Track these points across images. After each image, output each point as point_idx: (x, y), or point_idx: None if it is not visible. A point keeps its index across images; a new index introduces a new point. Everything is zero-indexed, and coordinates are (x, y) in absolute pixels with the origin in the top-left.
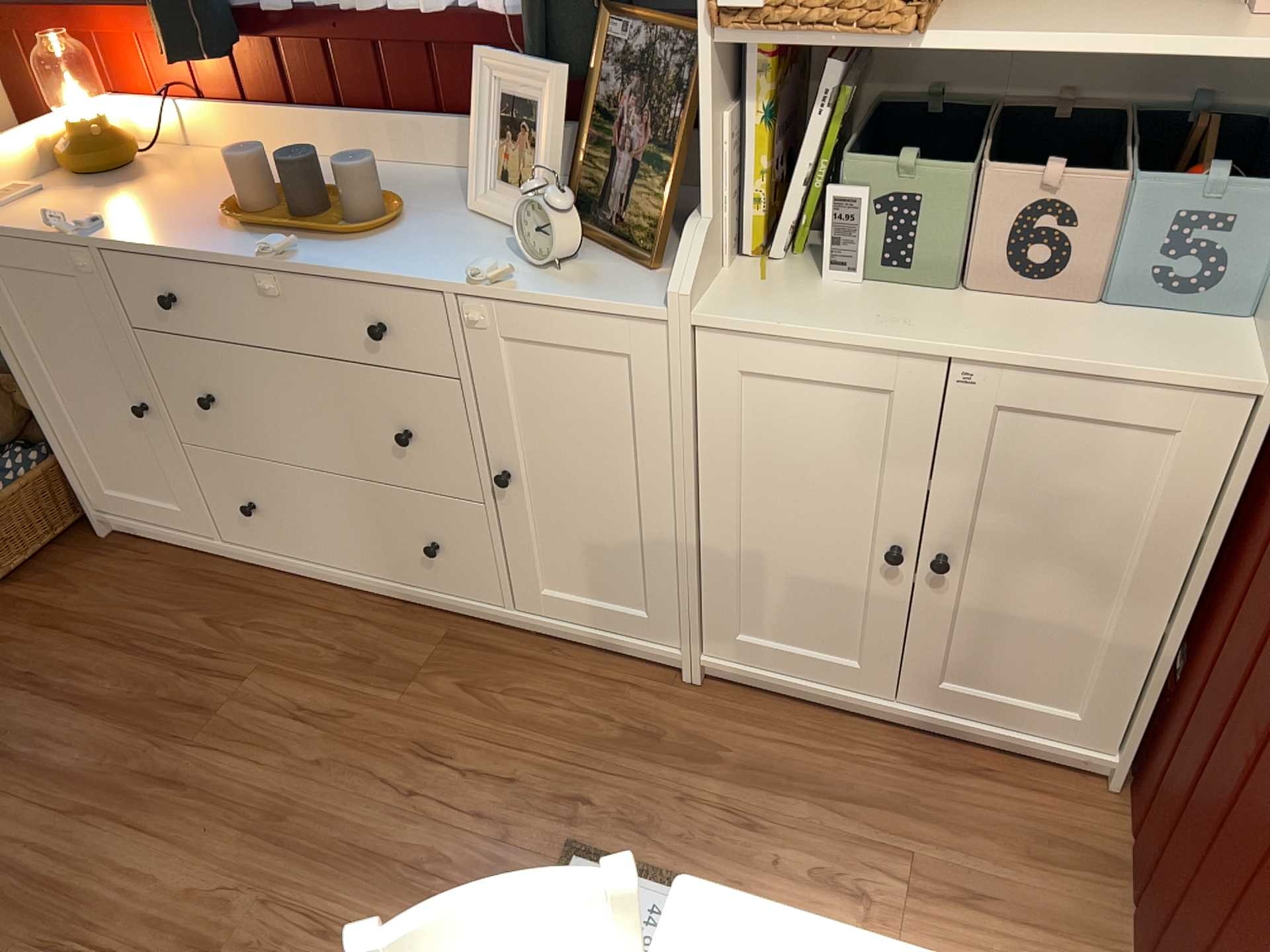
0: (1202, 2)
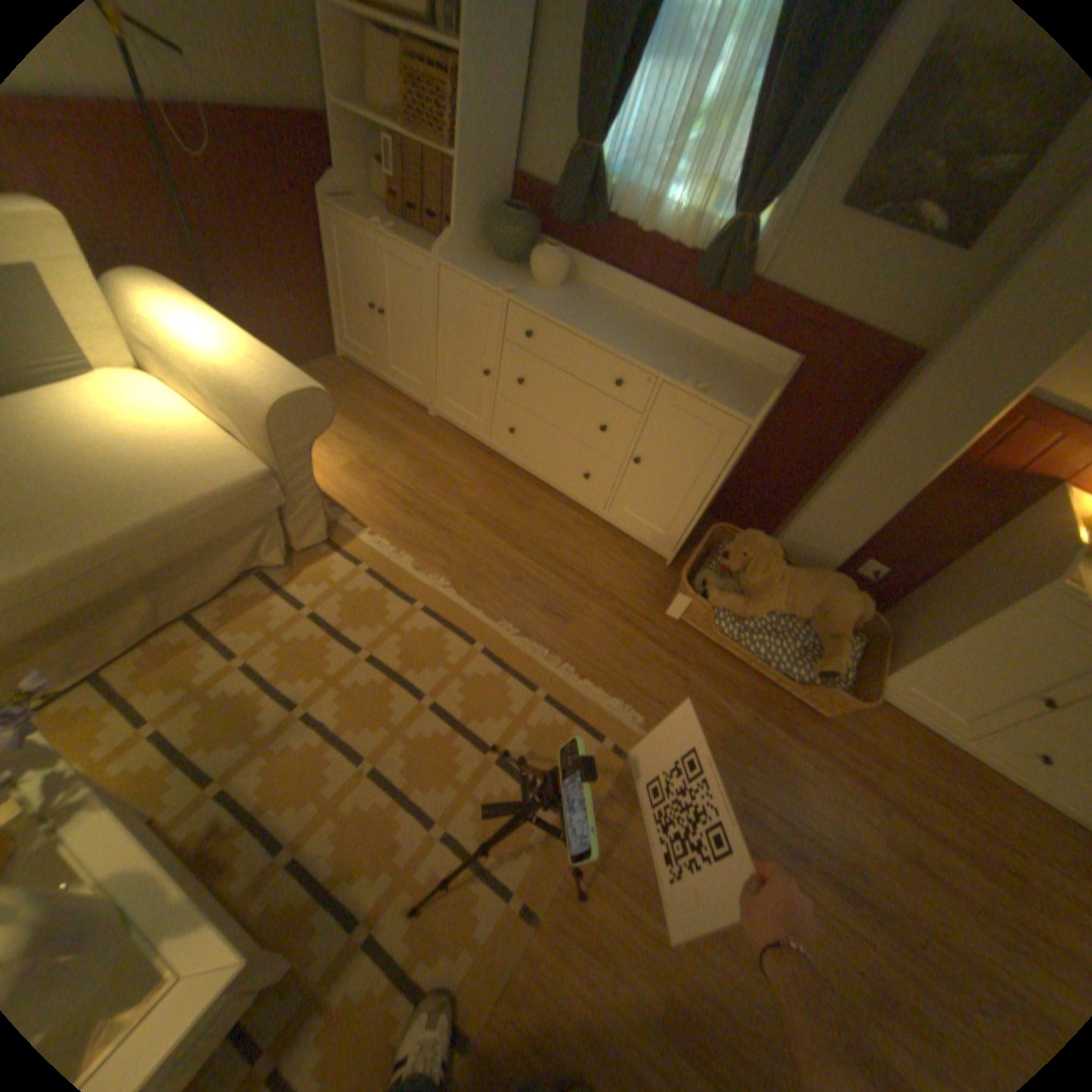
0: None
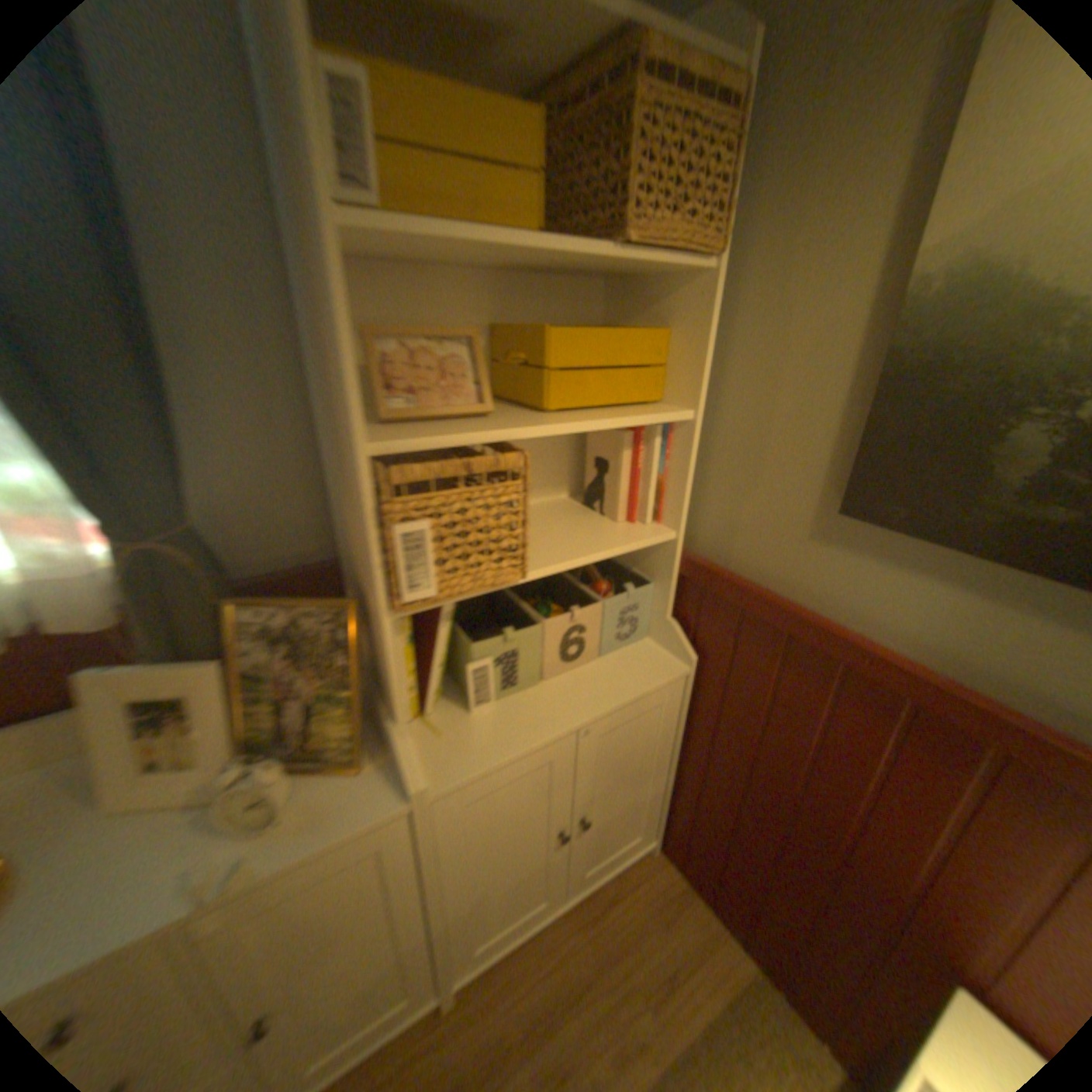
0: (584, 520)
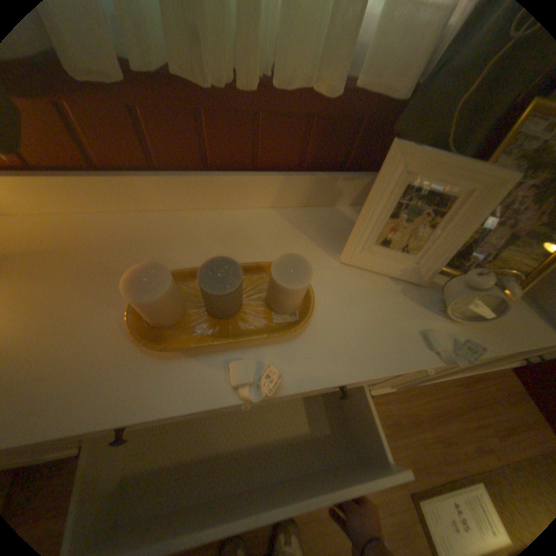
0: None
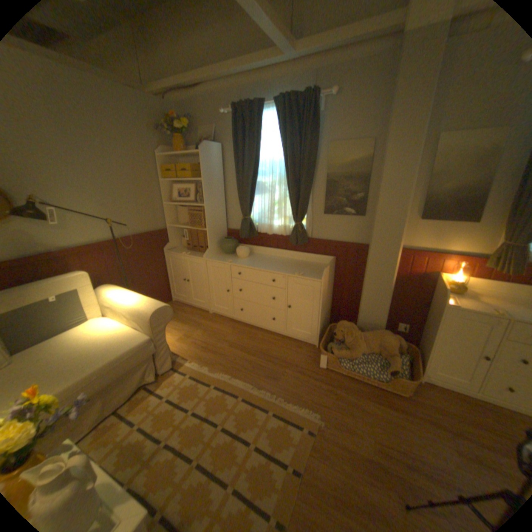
0: None
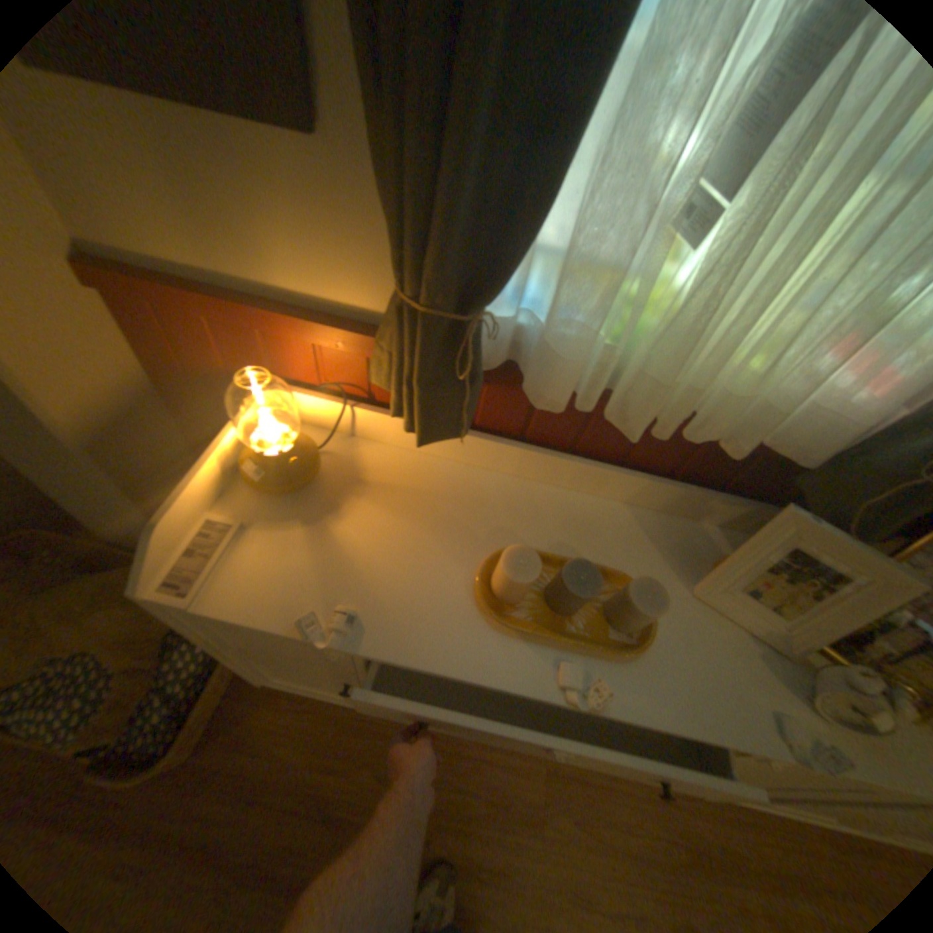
0: None
